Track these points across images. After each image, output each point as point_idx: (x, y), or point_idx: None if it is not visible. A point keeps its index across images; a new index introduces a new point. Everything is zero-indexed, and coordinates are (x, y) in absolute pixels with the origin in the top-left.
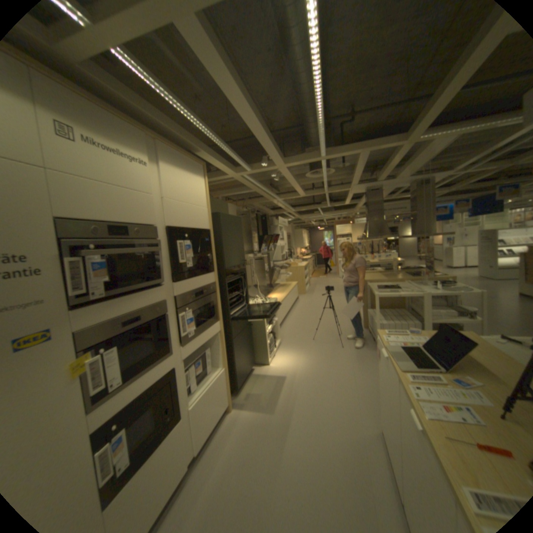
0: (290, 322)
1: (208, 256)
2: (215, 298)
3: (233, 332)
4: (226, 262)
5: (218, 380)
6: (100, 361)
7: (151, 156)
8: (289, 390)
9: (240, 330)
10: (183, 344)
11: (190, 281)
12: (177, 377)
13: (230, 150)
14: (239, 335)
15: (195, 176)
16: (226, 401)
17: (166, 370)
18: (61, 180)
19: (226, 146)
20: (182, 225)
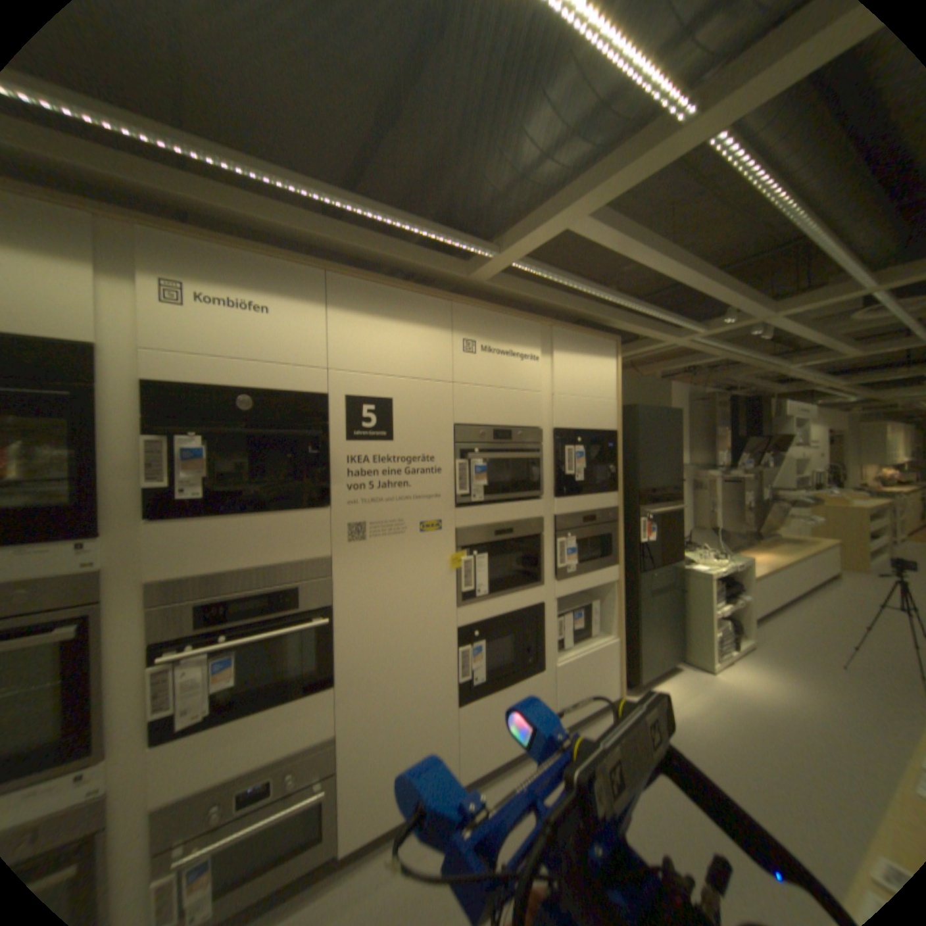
0: (797, 621)
1: (609, 469)
2: (615, 531)
3: (643, 592)
4: (642, 479)
5: (606, 651)
6: (471, 562)
7: (543, 348)
8: (743, 728)
9: (659, 593)
10: (558, 579)
11: (577, 500)
12: (546, 617)
13: (661, 312)
14: (656, 601)
15: (601, 358)
16: (617, 690)
17: (534, 602)
18: (461, 391)
19: (652, 309)
20: (574, 426)
